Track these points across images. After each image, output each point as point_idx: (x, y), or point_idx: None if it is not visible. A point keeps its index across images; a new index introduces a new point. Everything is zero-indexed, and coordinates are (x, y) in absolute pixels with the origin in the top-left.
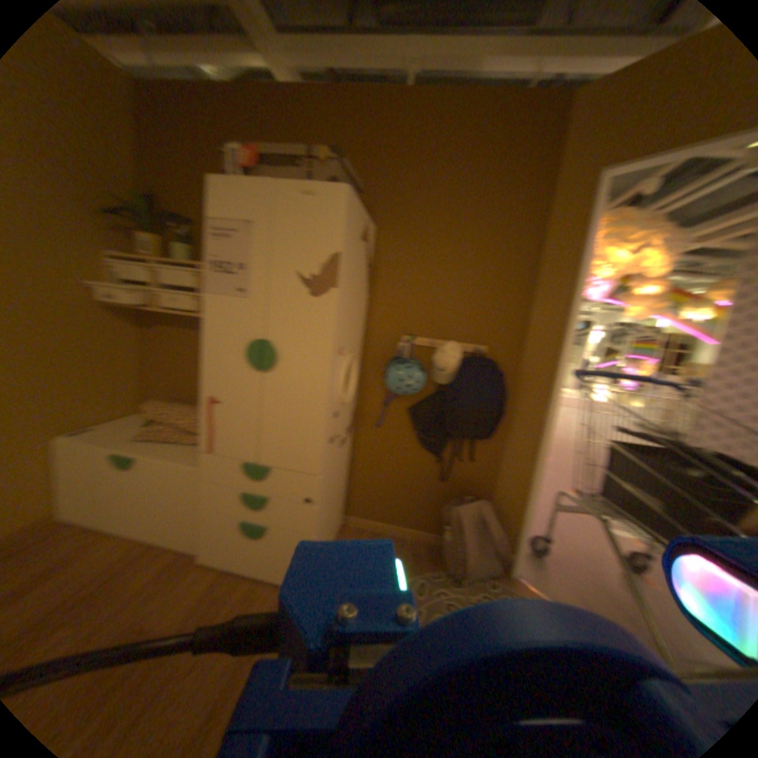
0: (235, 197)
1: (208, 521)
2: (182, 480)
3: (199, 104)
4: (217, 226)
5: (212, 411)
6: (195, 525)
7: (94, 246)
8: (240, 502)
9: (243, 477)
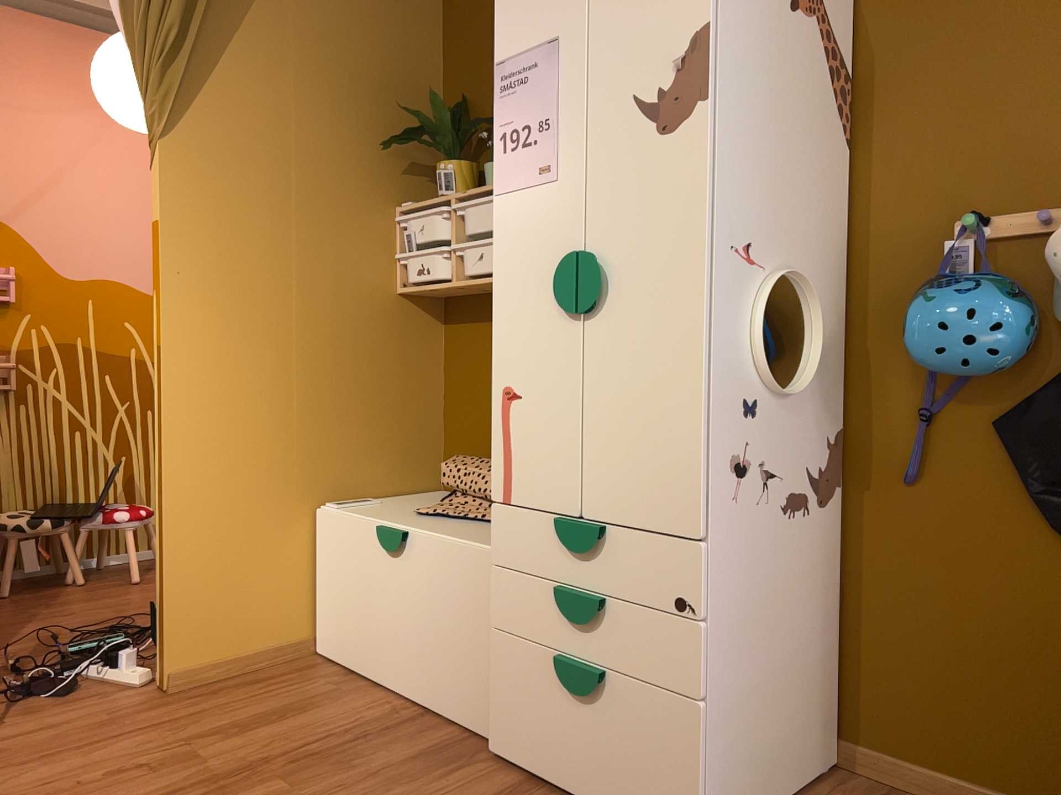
0: (538, 9)
1: (512, 650)
2: (476, 568)
3: None
4: (515, 69)
5: (513, 413)
6: (493, 661)
7: (393, 200)
8: (563, 609)
9: (564, 546)
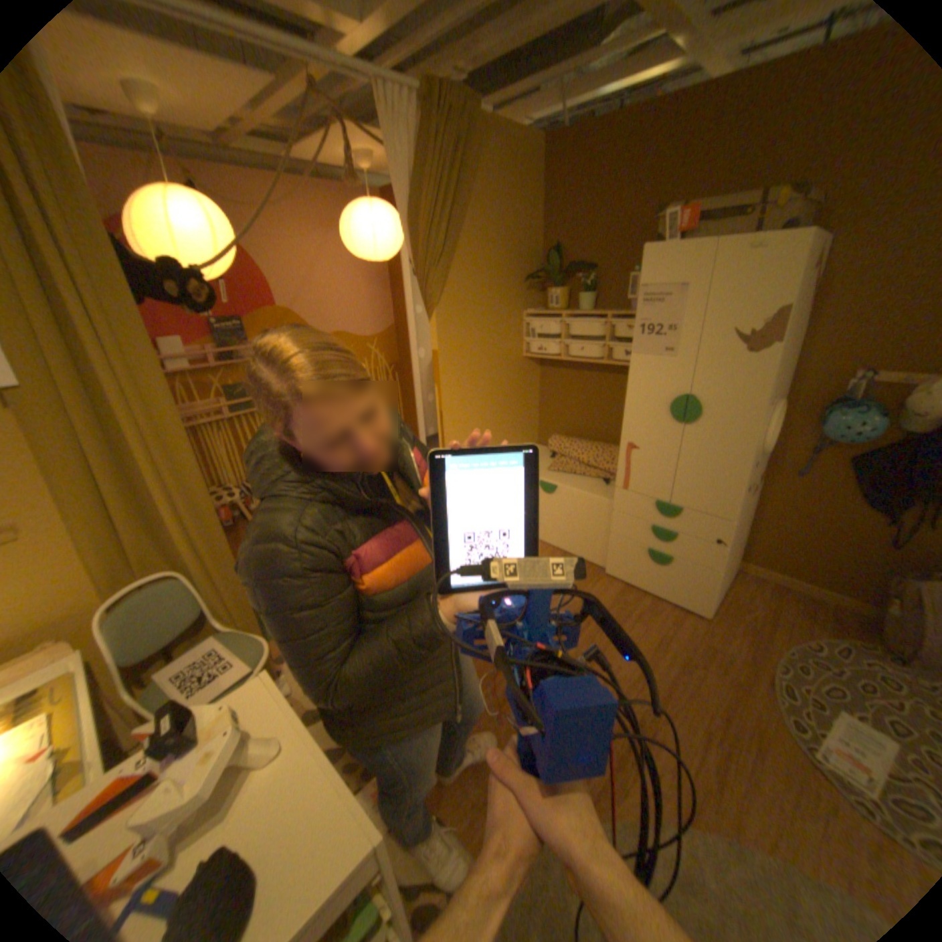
0: (675, 262)
1: (623, 542)
2: (600, 506)
3: (614, 138)
4: (654, 292)
5: (634, 455)
6: (610, 543)
7: (522, 308)
8: (654, 532)
9: (660, 512)
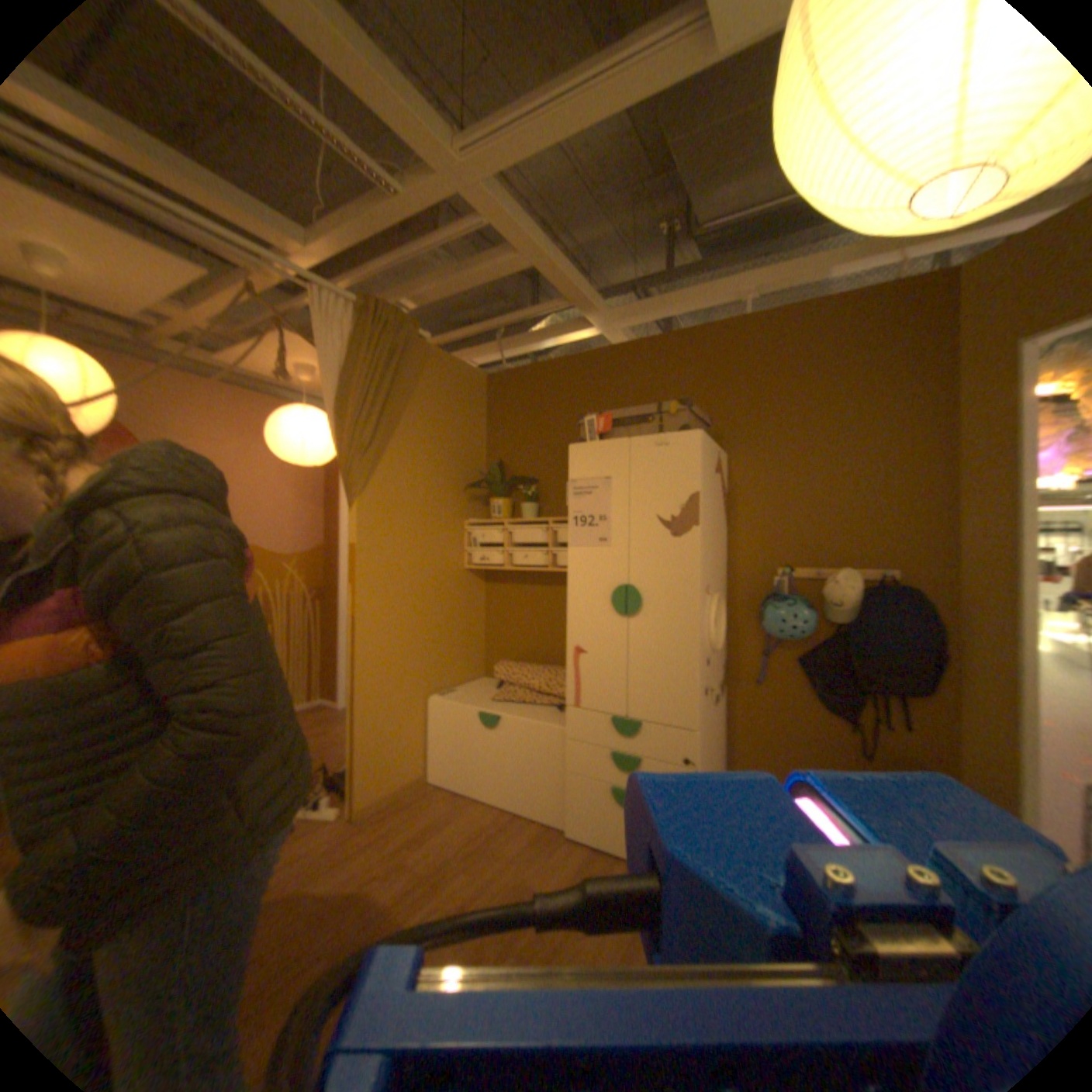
0: (596, 458)
1: (580, 783)
2: (550, 737)
3: (545, 379)
4: (581, 485)
5: (580, 660)
6: (565, 788)
7: (462, 516)
8: (613, 762)
9: (616, 731)
